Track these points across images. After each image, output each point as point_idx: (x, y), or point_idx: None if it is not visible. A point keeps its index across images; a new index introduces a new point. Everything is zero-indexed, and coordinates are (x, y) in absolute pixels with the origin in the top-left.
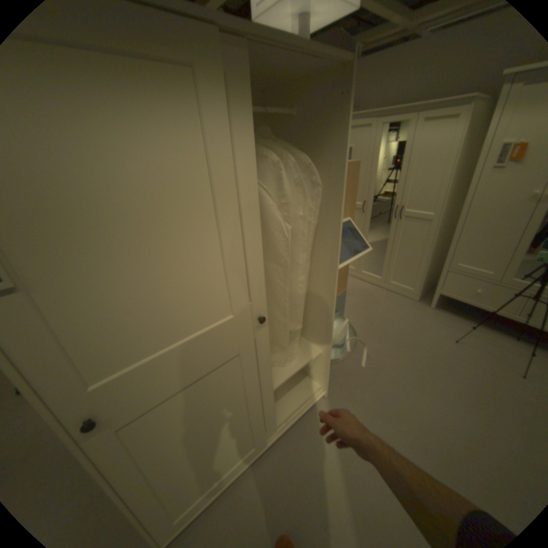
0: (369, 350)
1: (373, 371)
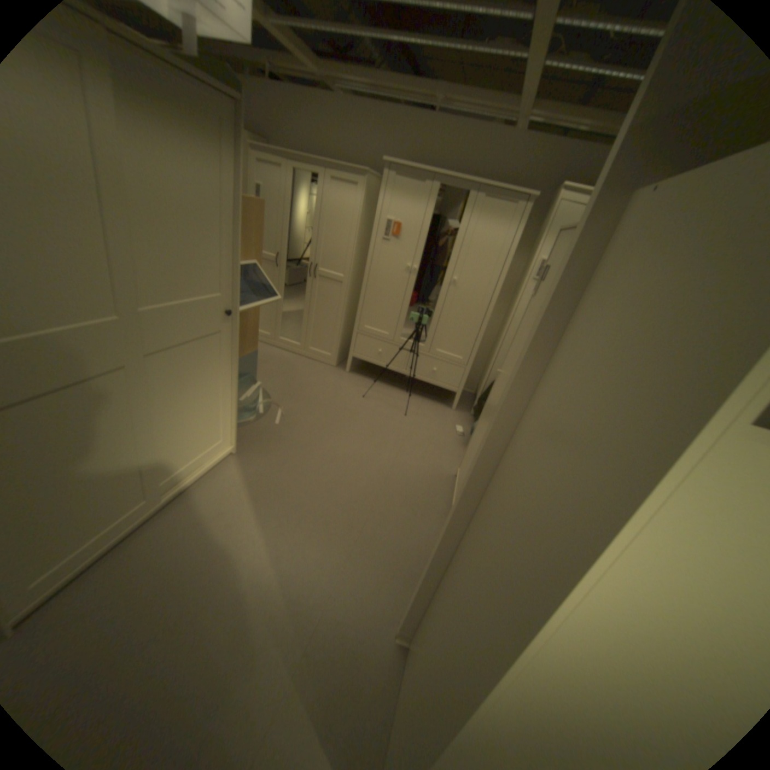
0: (283, 410)
1: (287, 426)
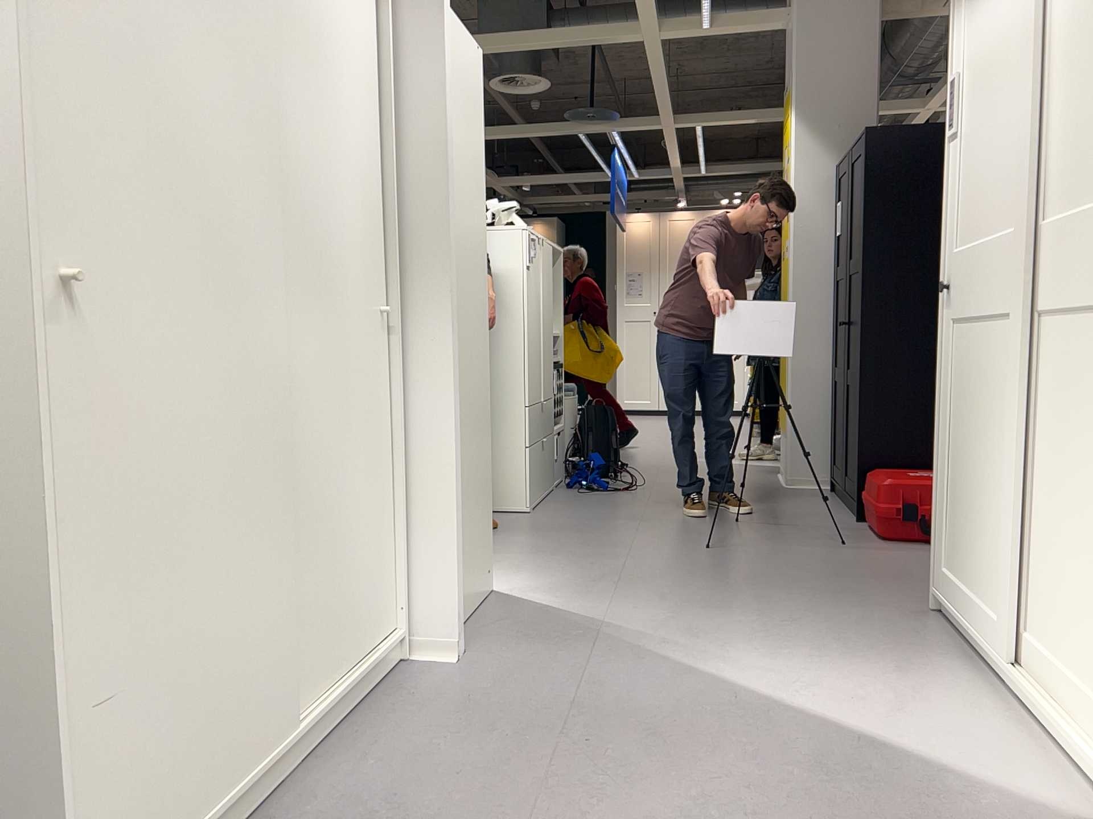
0: None
1: None
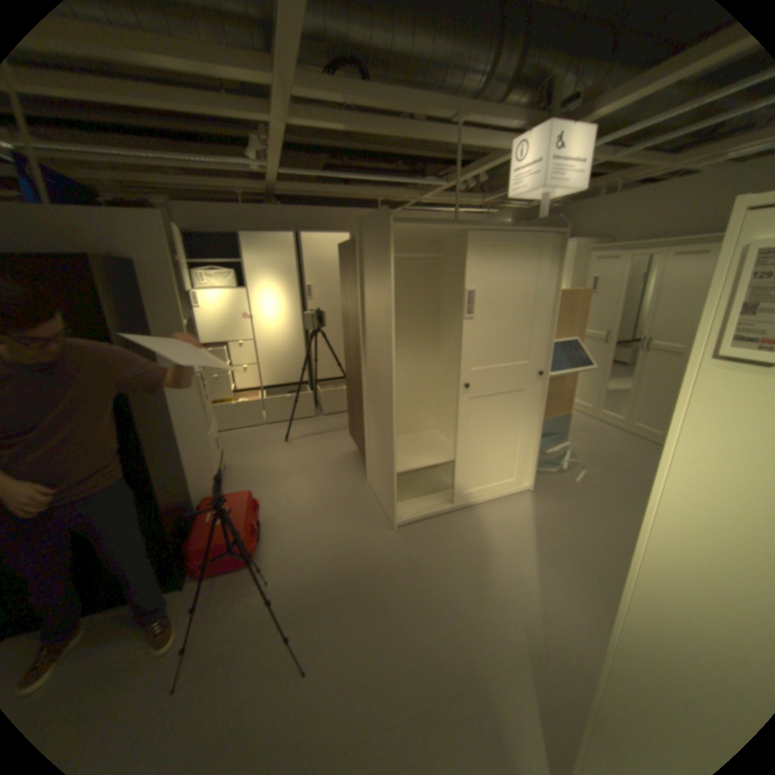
0: (589, 473)
1: (588, 487)
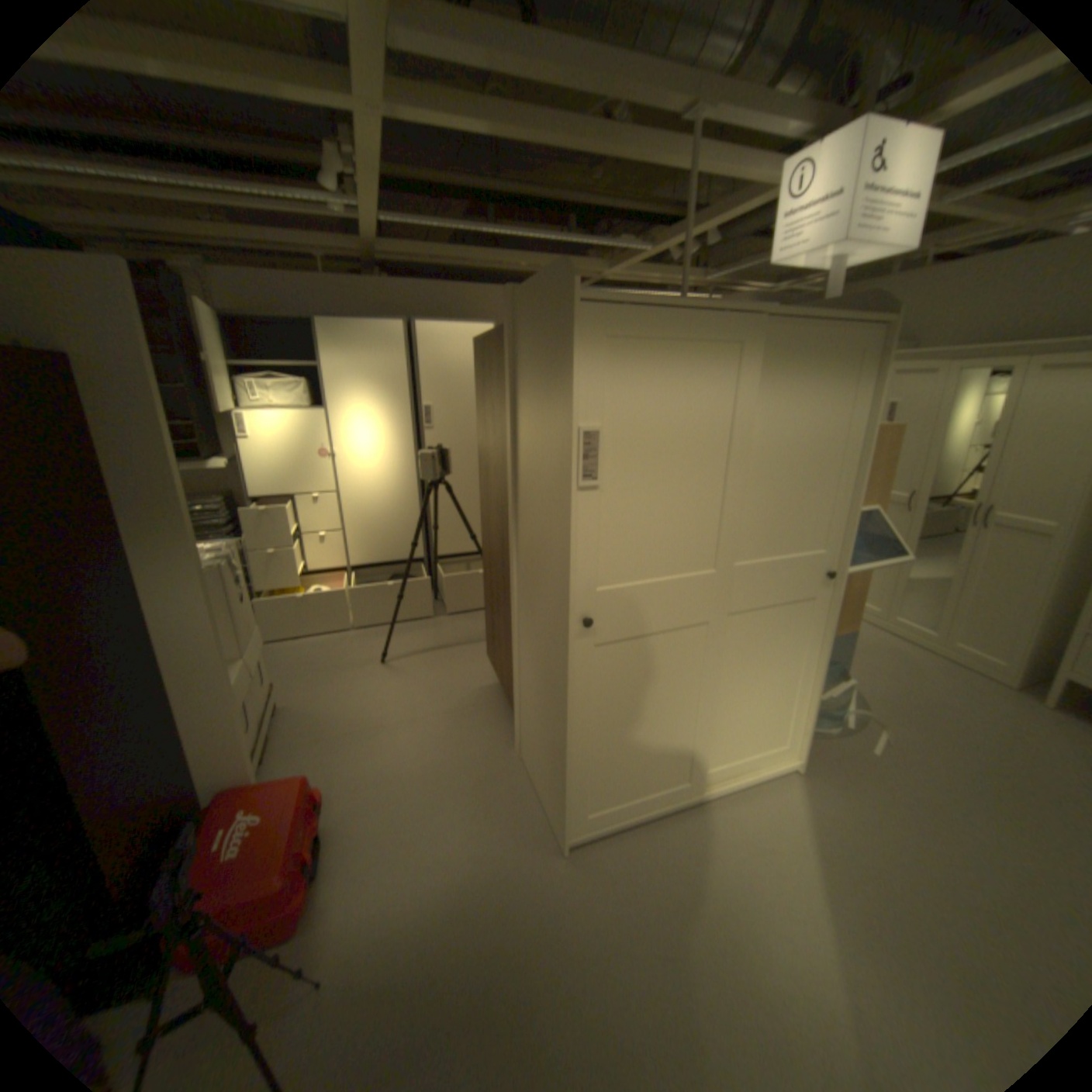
0: (894, 737)
1: (898, 767)
